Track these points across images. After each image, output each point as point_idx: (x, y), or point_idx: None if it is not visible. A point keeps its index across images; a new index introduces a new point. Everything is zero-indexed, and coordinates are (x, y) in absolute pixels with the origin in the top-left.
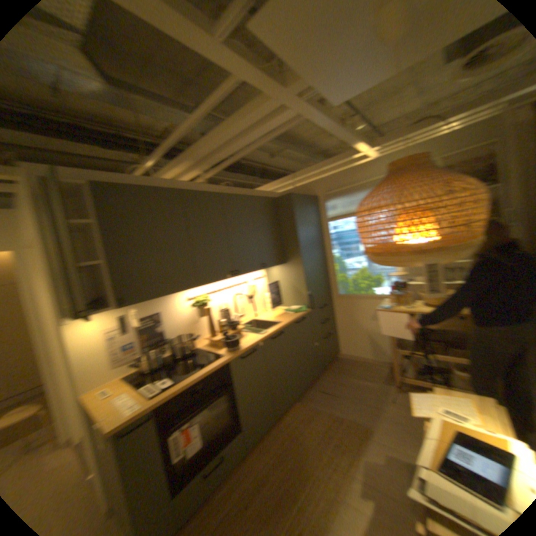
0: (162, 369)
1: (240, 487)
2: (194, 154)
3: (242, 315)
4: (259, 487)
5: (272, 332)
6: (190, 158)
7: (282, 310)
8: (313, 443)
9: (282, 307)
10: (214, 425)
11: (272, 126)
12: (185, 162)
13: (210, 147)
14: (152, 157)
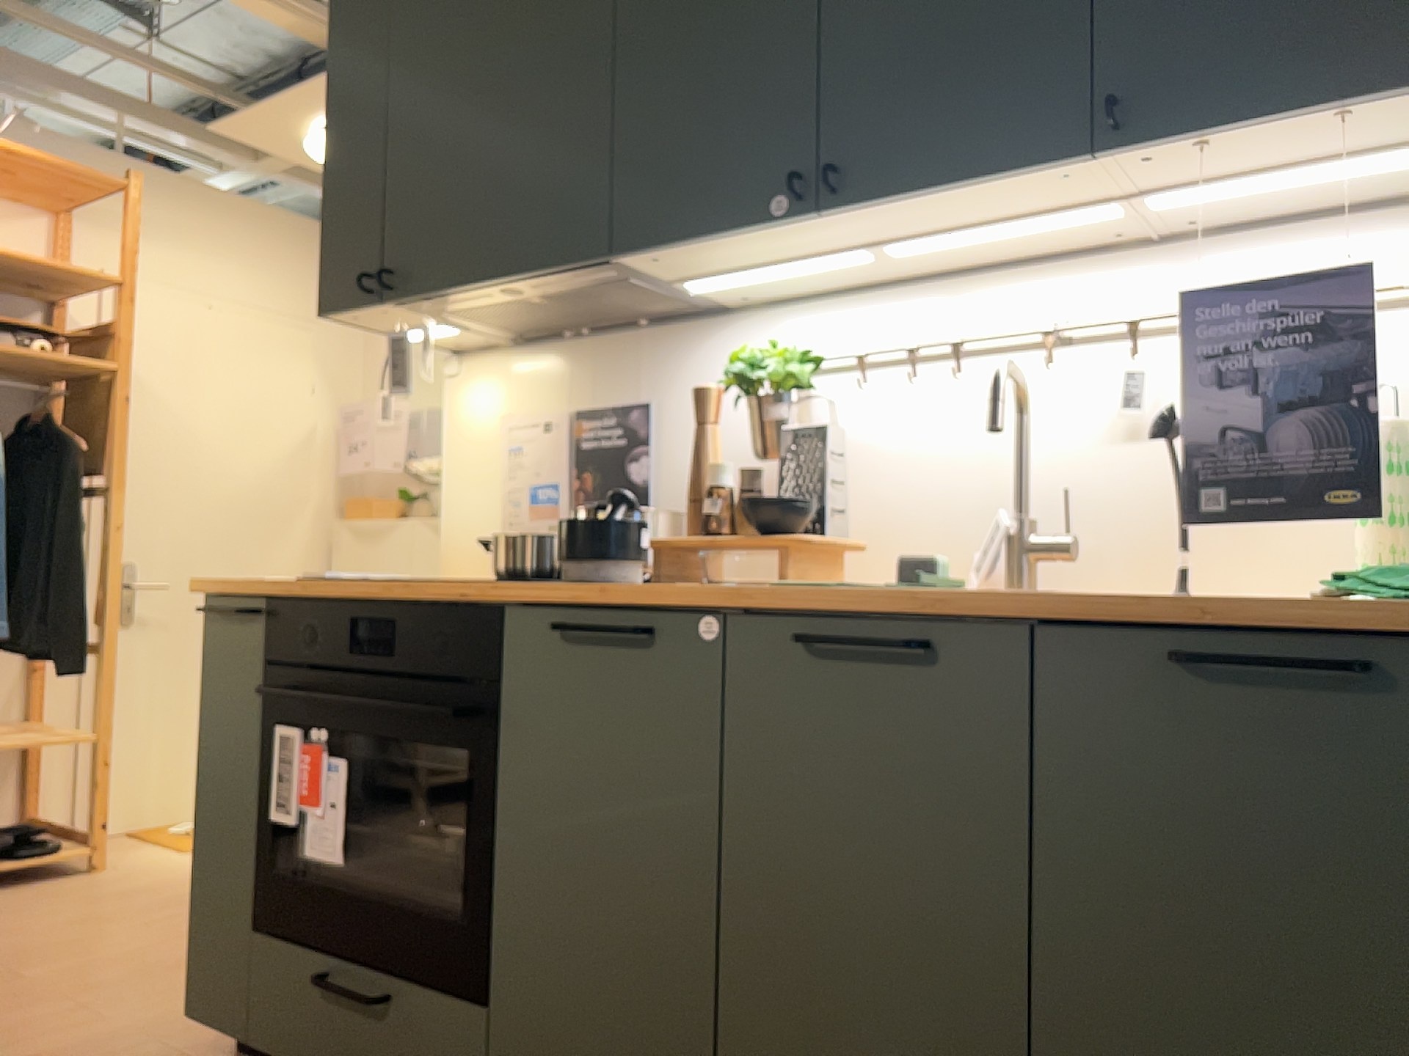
0: None
1: None
2: None
3: (1064, 545)
4: None
5: (856, 605)
6: None
7: None
8: None
9: None
10: (433, 863)
11: None
12: None
13: None
14: None
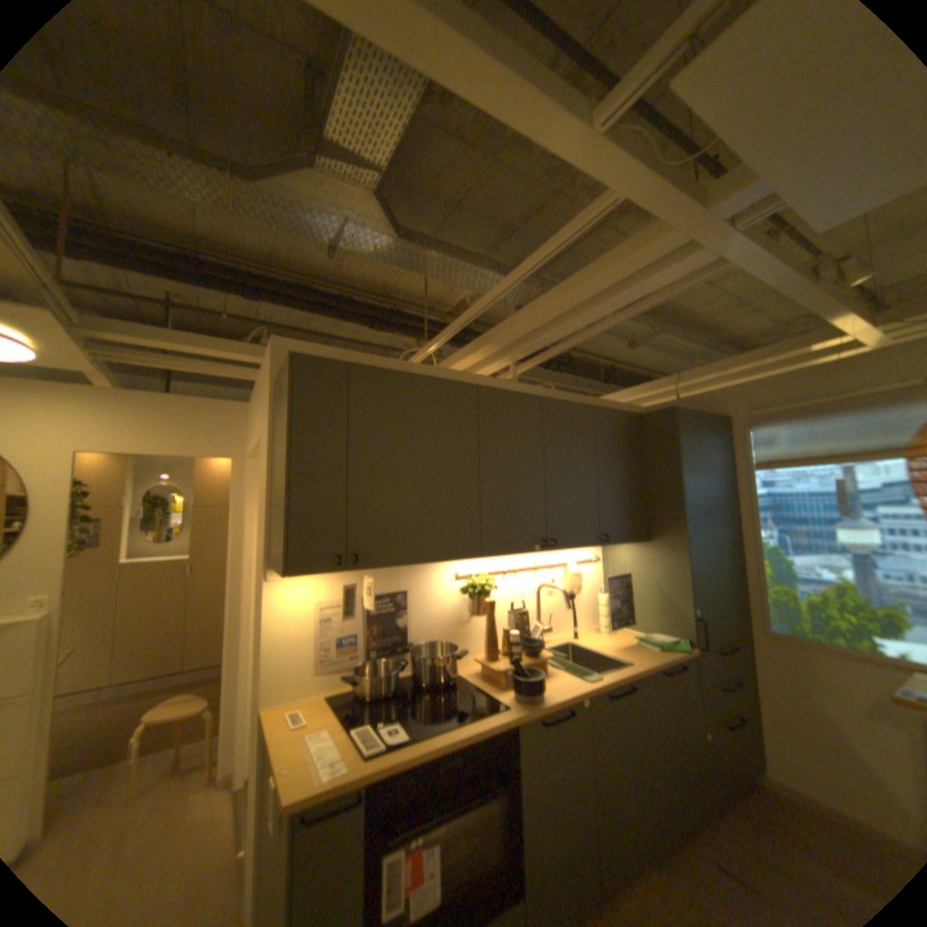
0: (397, 700)
1: None
2: (511, 331)
3: (550, 630)
4: None
5: (616, 683)
6: (502, 338)
7: (634, 638)
8: None
9: (634, 632)
10: (473, 861)
11: (663, 280)
12: (493, 345)
13: (541, 319)
14: (444, 335)
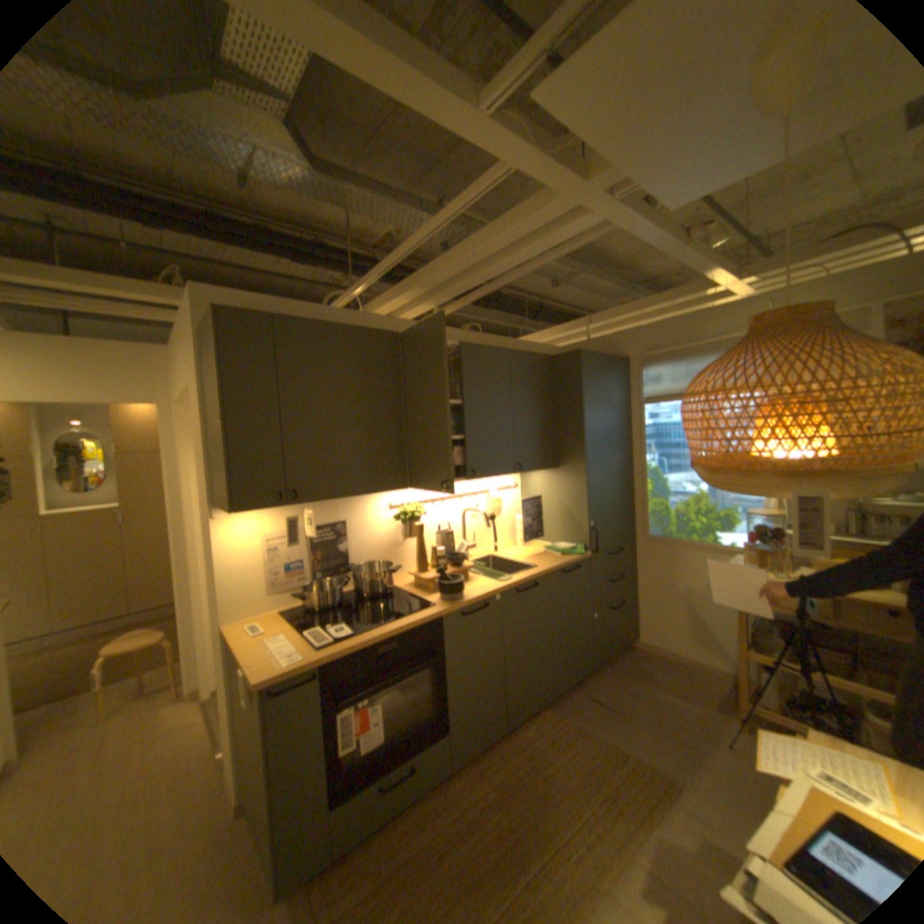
0: (342, 608)
1: (437, 824)
2: (429, 278)
3: (474, 546)
4: (467, 831)
5: (521, 580)
6: (422, 284)
7: (542, 547)
8: (570, 784)
9: (544, 543)
10: (408, 713)
11: (559, 238)
12: (414, 290)
13: (456, 268)
14: (366, 281)
